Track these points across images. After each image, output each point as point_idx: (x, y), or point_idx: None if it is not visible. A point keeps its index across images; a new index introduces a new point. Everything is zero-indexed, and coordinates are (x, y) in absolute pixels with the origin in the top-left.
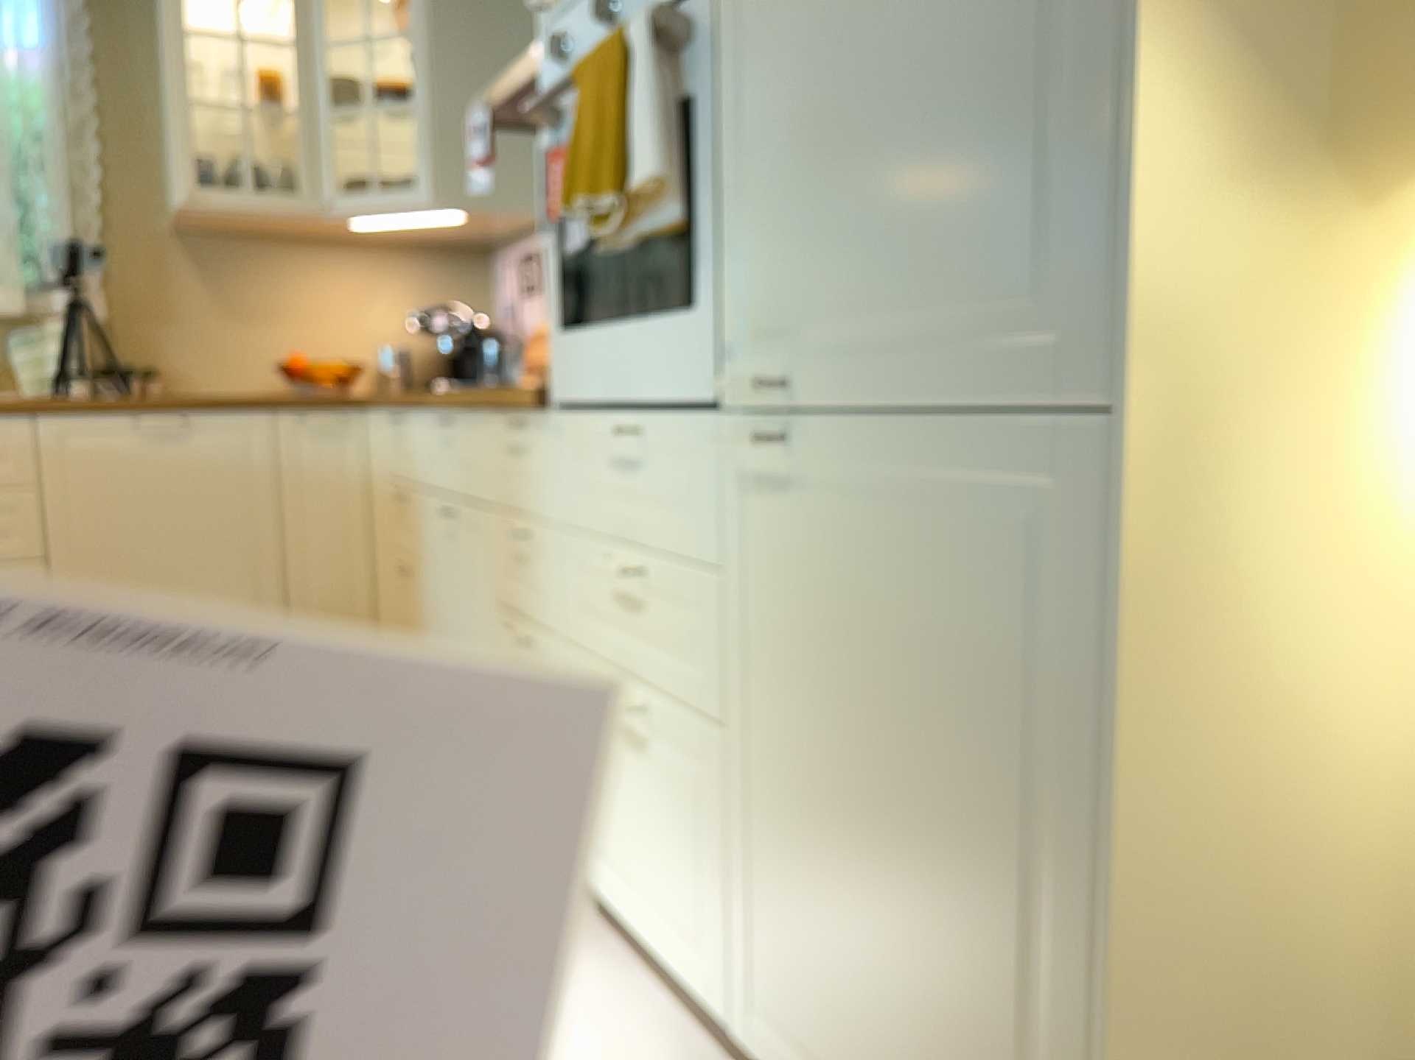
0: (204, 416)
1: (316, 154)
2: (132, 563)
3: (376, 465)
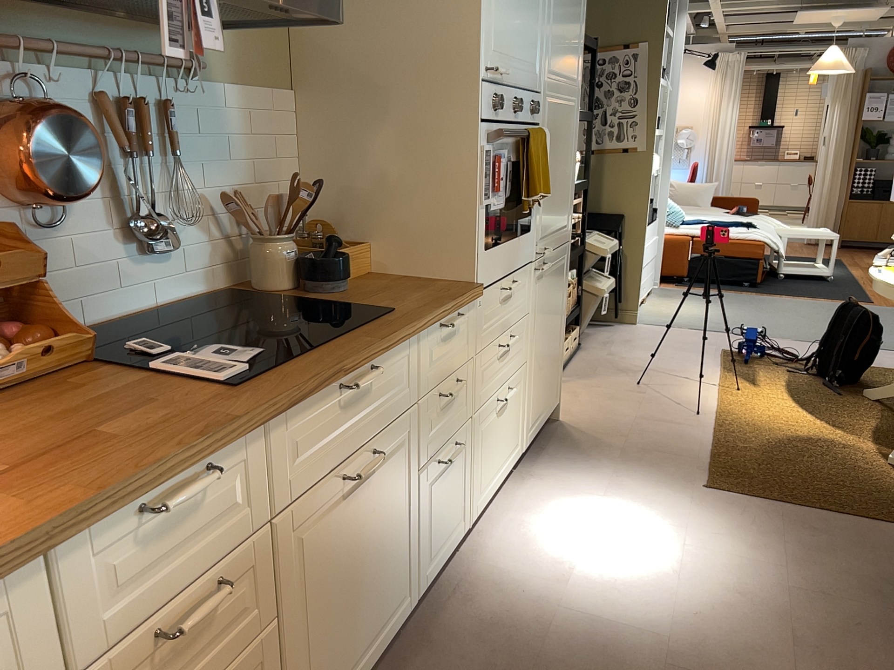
0: None
1: None
2: None
3: None
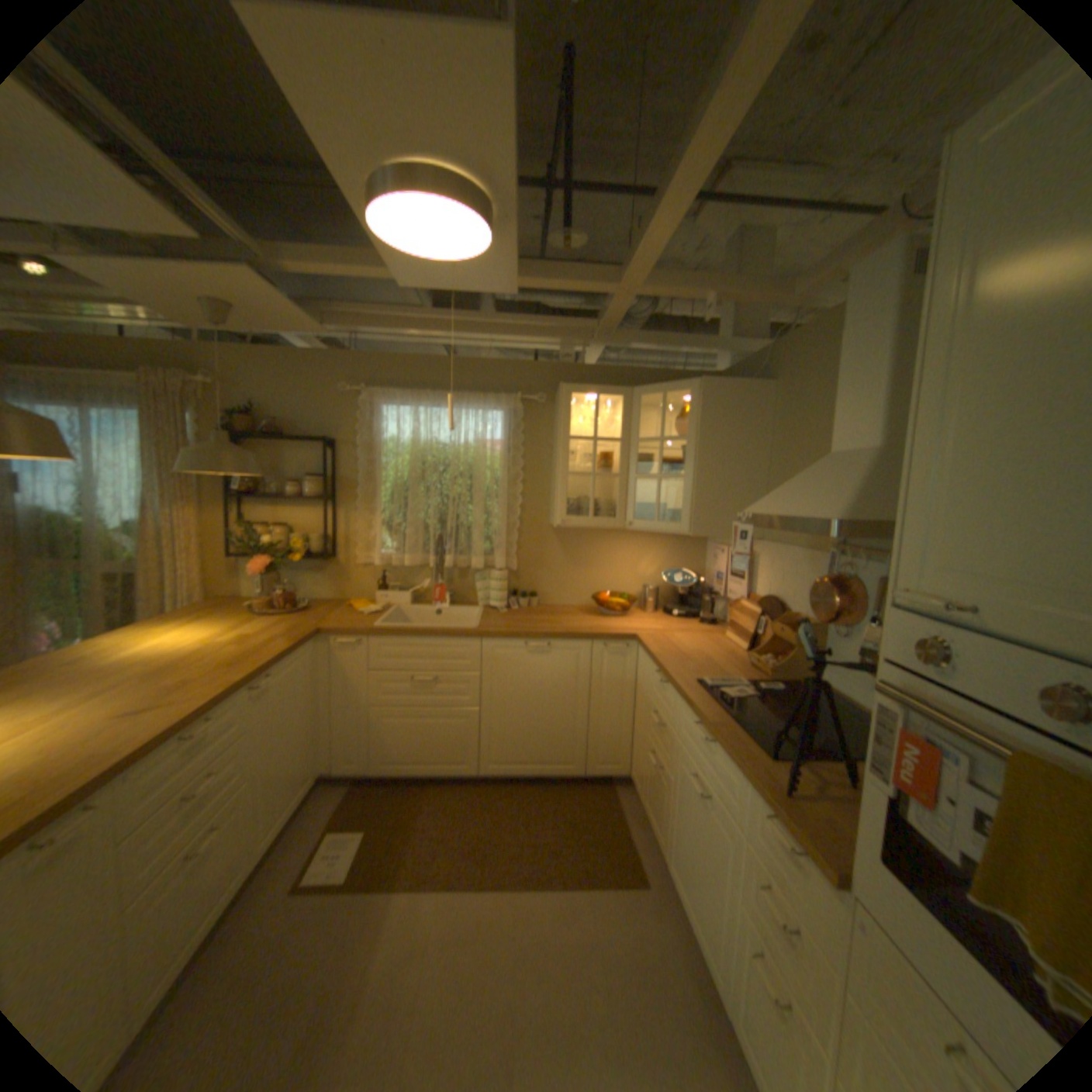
0: (560, 642)
1: (627, 497)
2: (519, 711)
3: (644, 680)
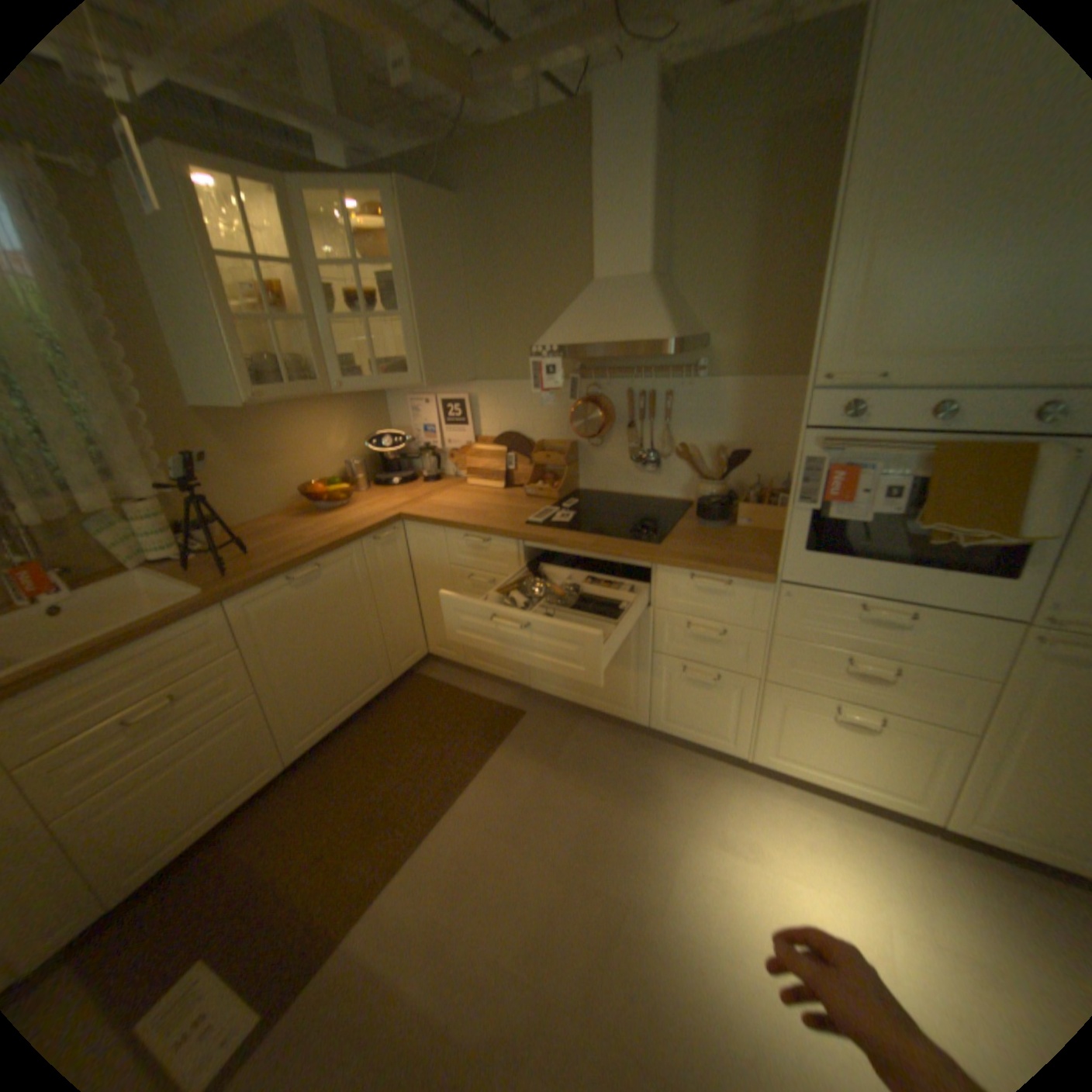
0: (326, 559)
1: (320, 349)
2: (307, 666)
3: (430, 555)
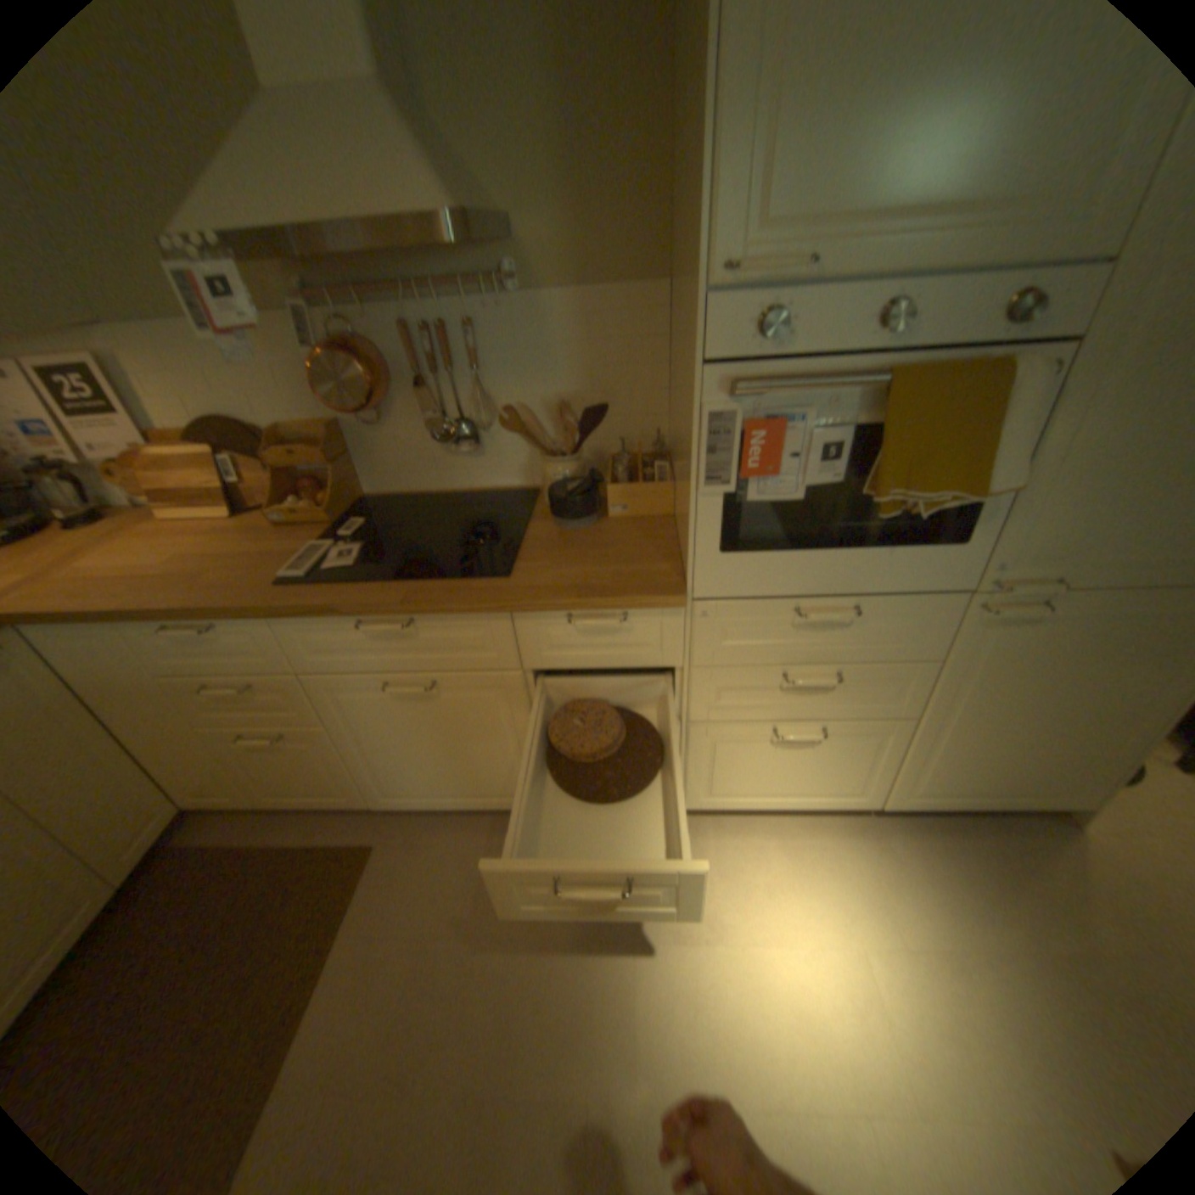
0: None
1: None
2: None
3: (104, 670)
